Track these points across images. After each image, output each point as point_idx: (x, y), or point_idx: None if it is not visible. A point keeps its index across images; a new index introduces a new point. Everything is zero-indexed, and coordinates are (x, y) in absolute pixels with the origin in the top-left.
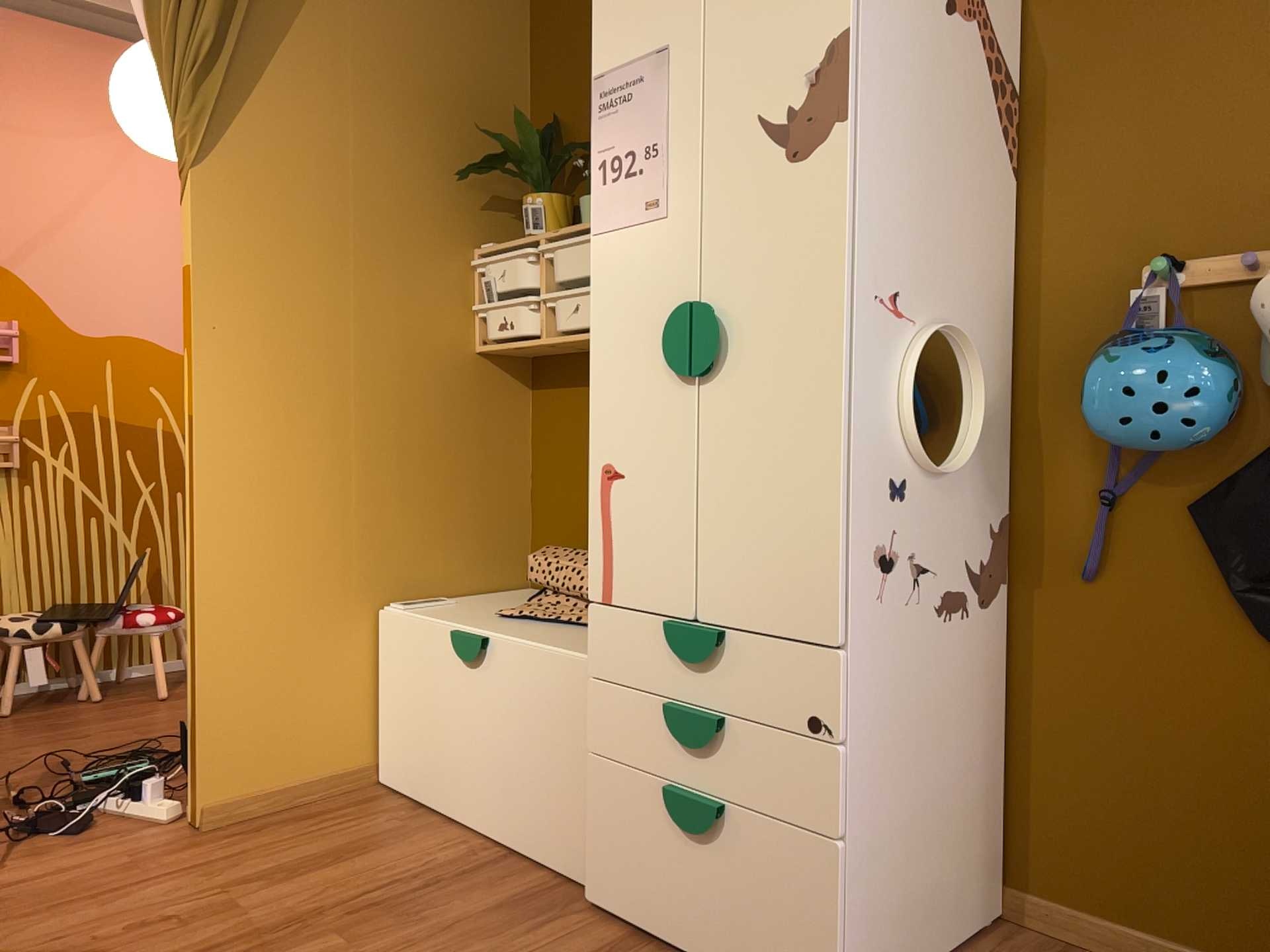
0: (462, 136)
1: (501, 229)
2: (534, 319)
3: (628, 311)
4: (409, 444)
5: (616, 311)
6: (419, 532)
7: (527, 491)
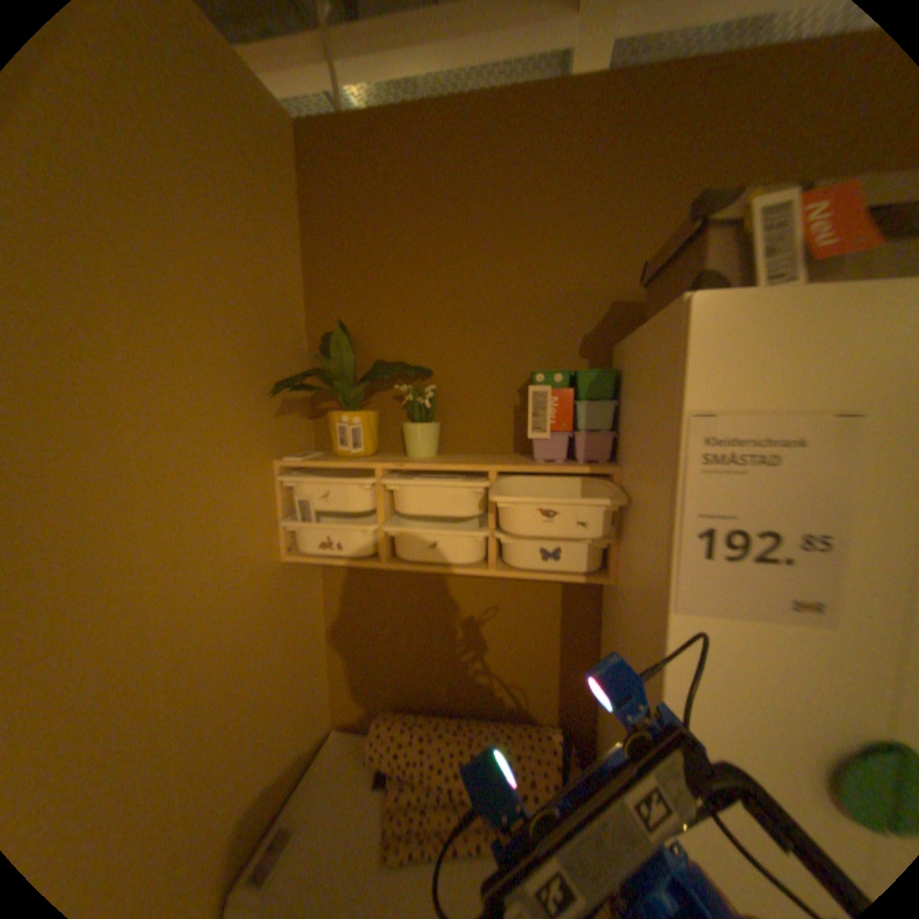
0: (257, 341)
1: (296, 432)
2: (369, 538)
3: (745, 717)
4: (239, 698)
5: (721, 713)
6: (256, 774)
7: (328, 651)
